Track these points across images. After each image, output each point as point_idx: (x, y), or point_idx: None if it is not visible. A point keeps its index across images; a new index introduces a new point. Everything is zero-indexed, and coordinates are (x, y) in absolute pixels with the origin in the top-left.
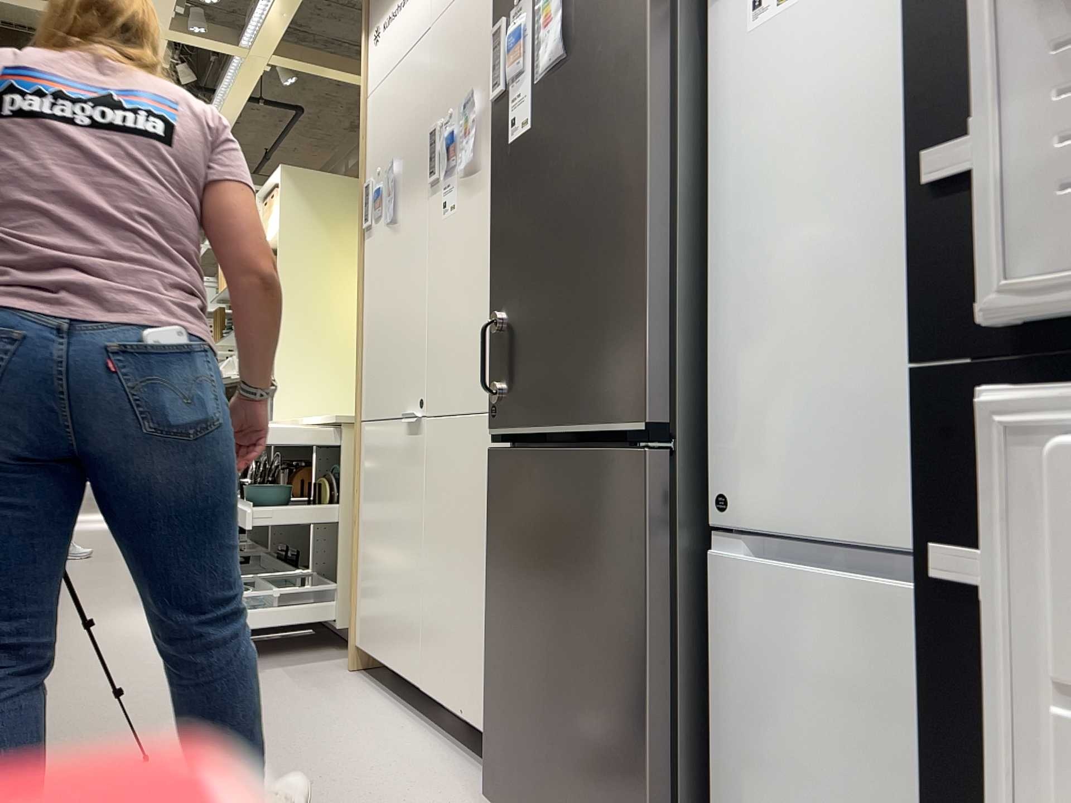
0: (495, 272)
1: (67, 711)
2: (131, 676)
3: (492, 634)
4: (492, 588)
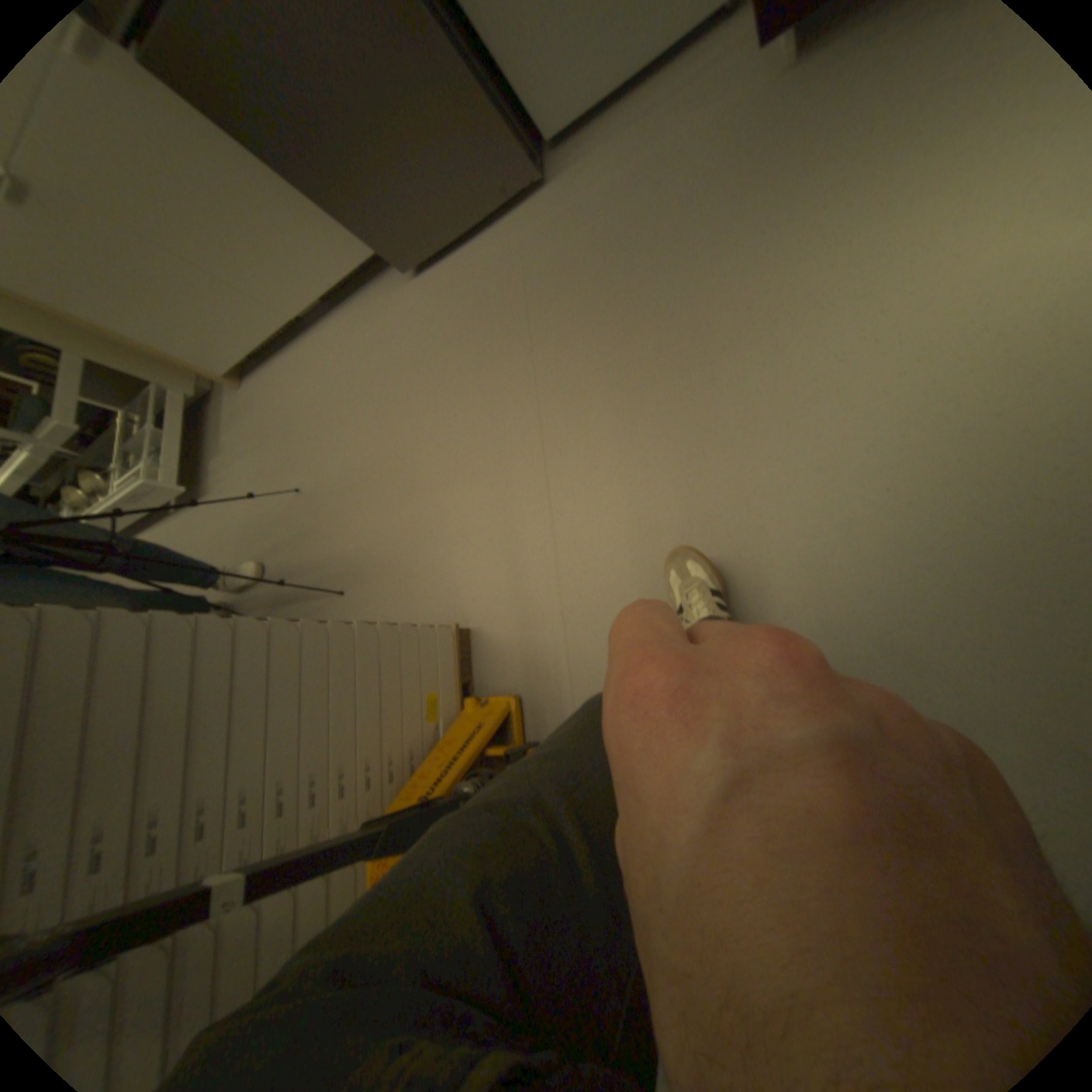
0: None
1: (229, 558)
2: (201, 533)
3: (312, 189)
4: (277, 161)
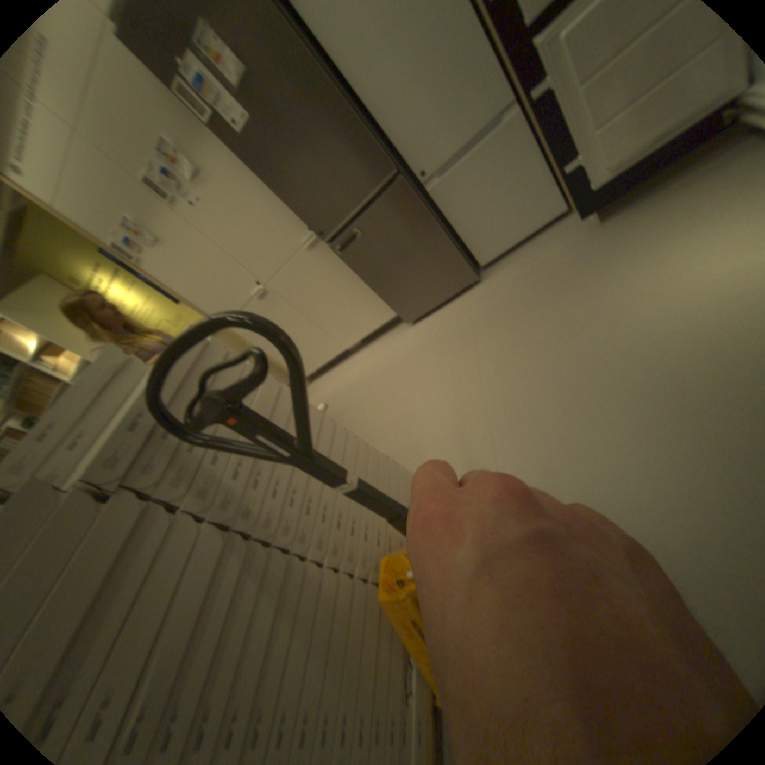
0: (274, 187)
1: None
2: None
3: (375, 286)
4: (364, 276)
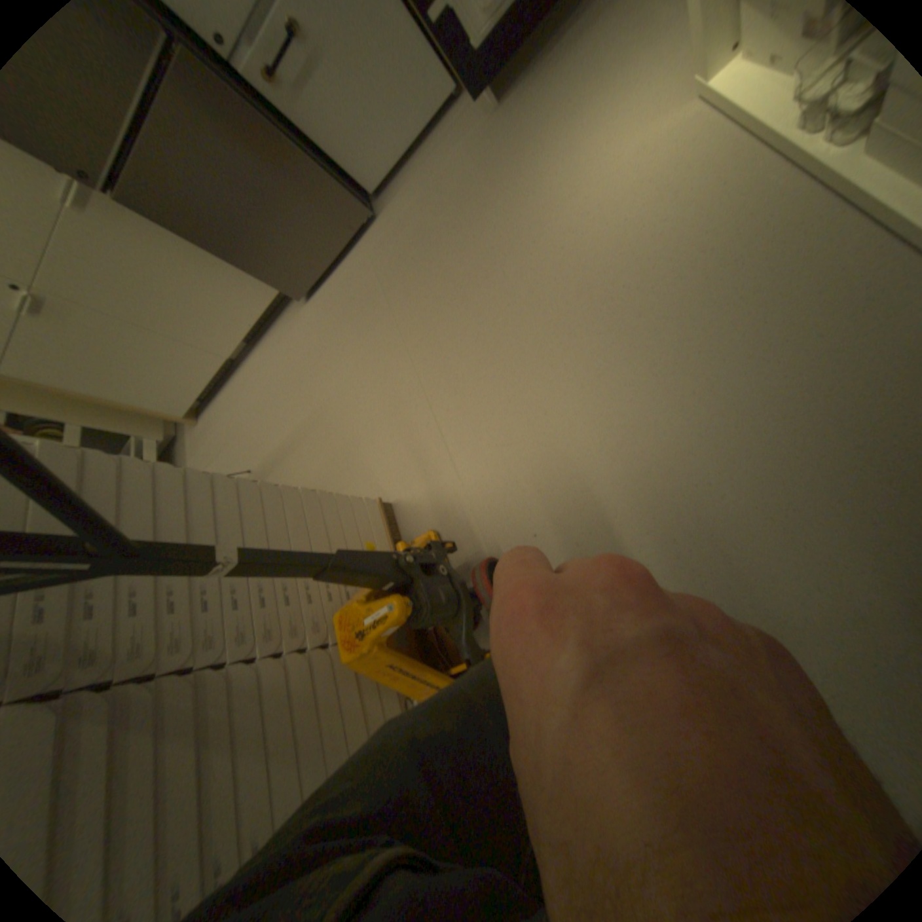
0: None
1: None
2: None
3: (229, 256)
4: (204, 242)
